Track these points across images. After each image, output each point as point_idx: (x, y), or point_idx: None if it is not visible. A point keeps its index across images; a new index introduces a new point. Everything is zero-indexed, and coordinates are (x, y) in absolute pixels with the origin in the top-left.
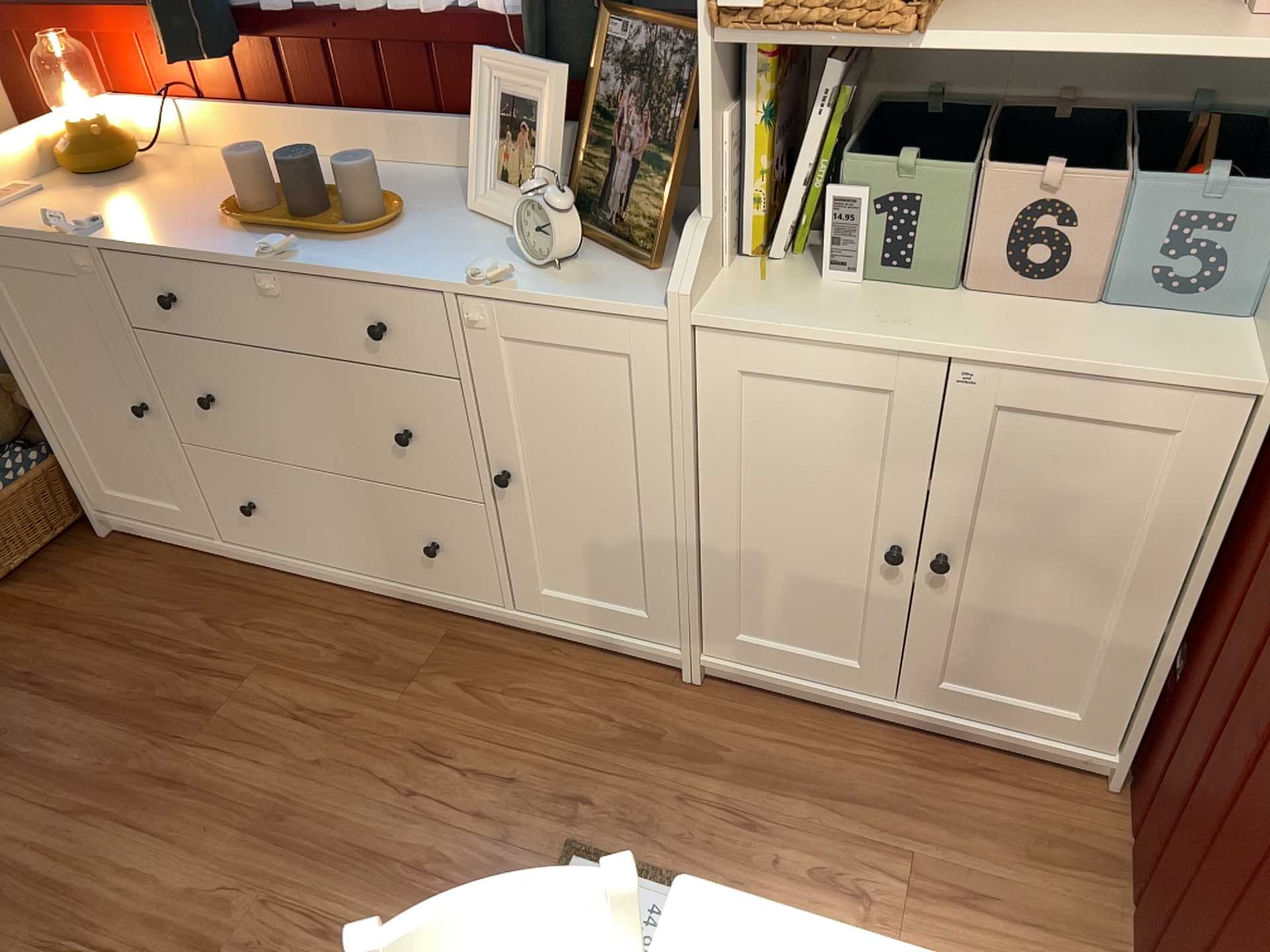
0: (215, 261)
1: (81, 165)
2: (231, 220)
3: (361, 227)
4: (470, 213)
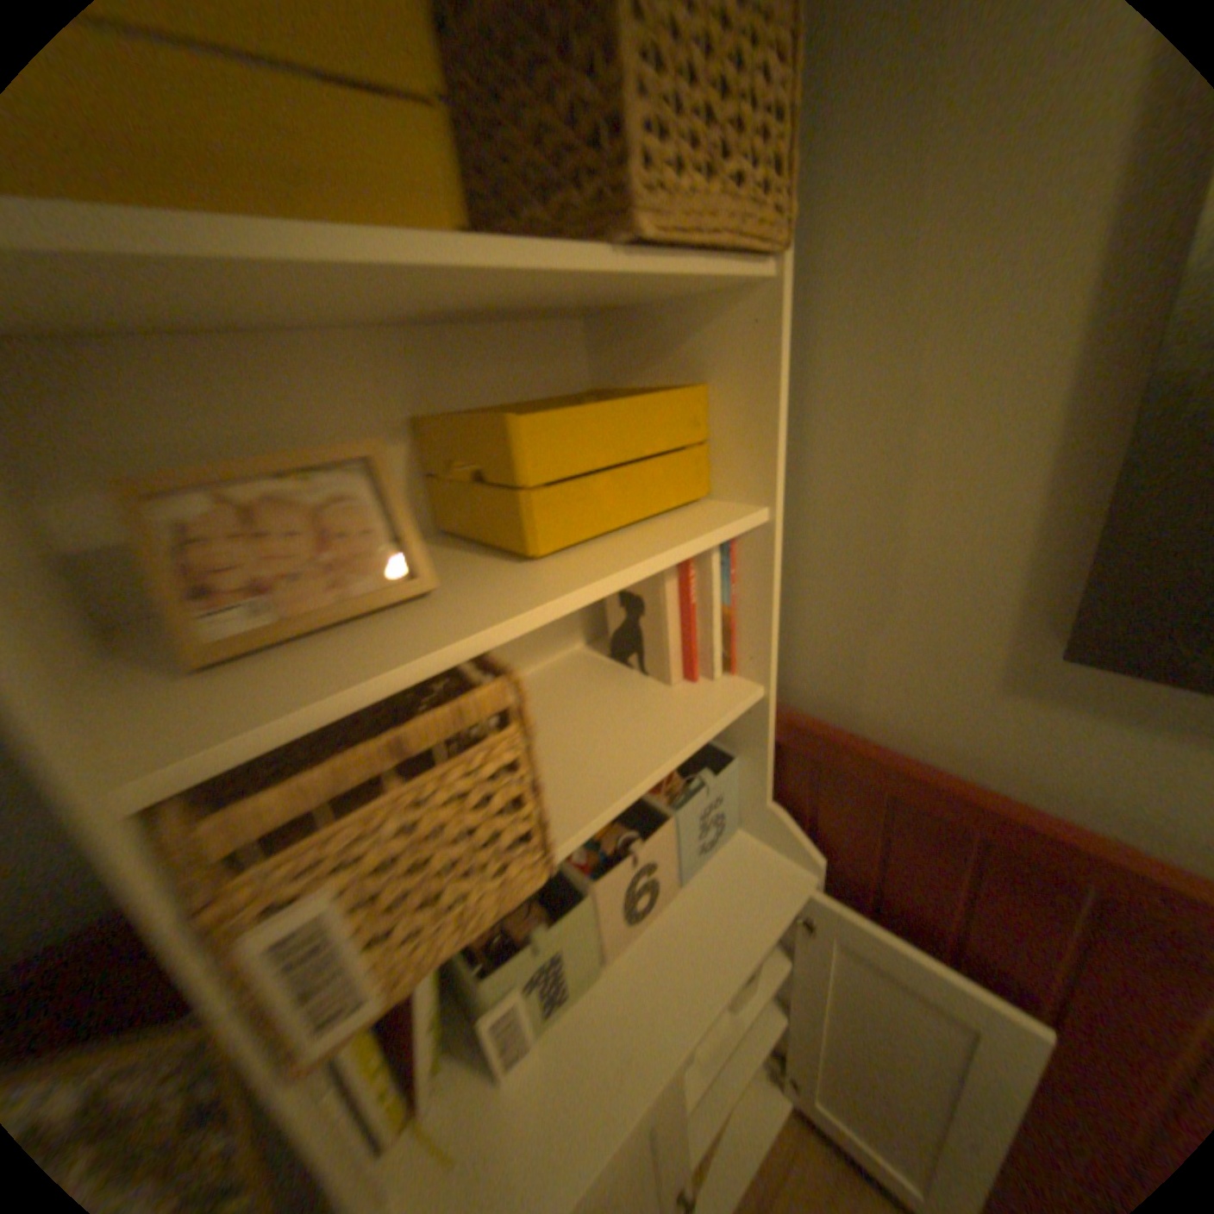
0: None
1: None
2: None
3: None
4: None
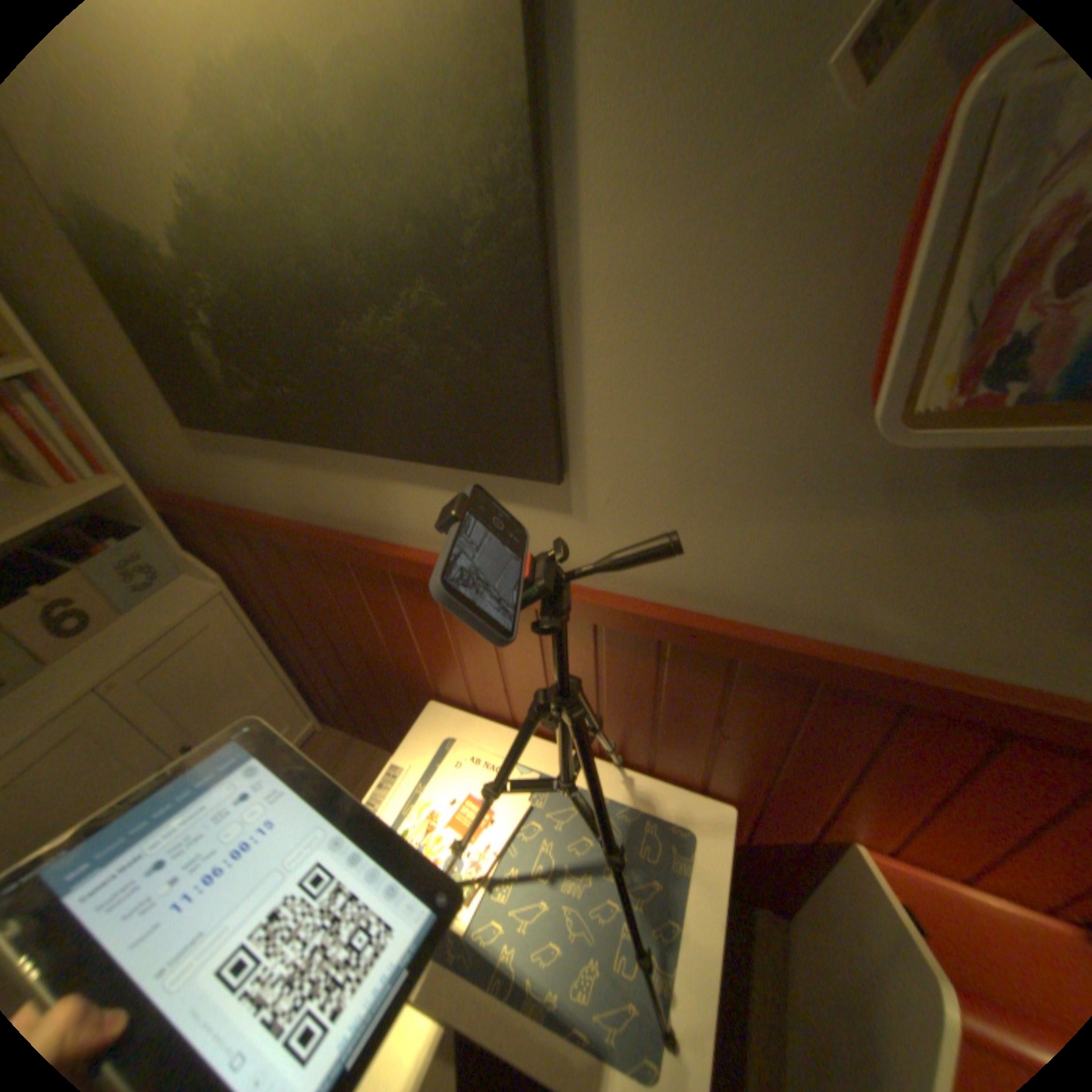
0: None
1: None
2: None
3: None
4: None
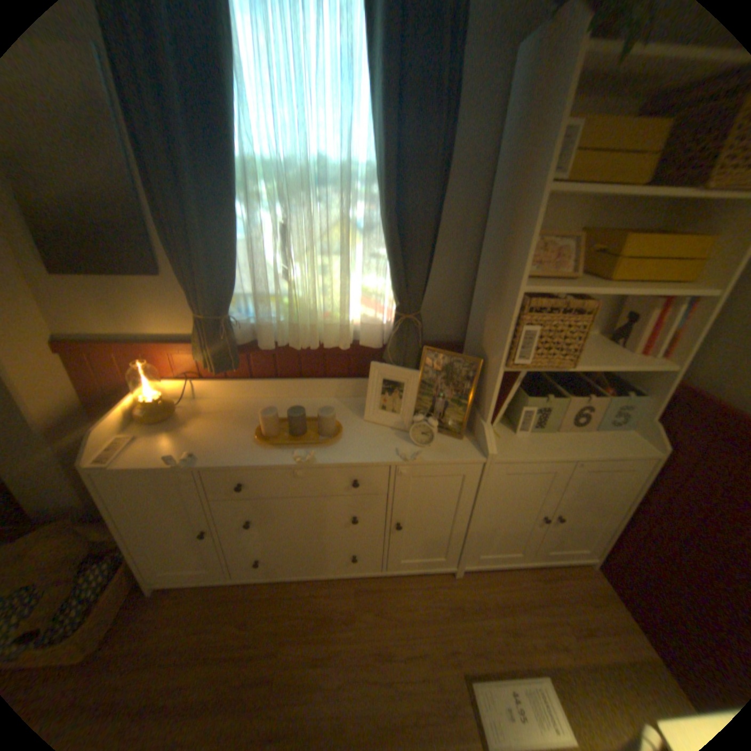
0: (270, 467)
1: (153, 421)
2: (261, 442)
3: (335, 440)
4: (365, 422)
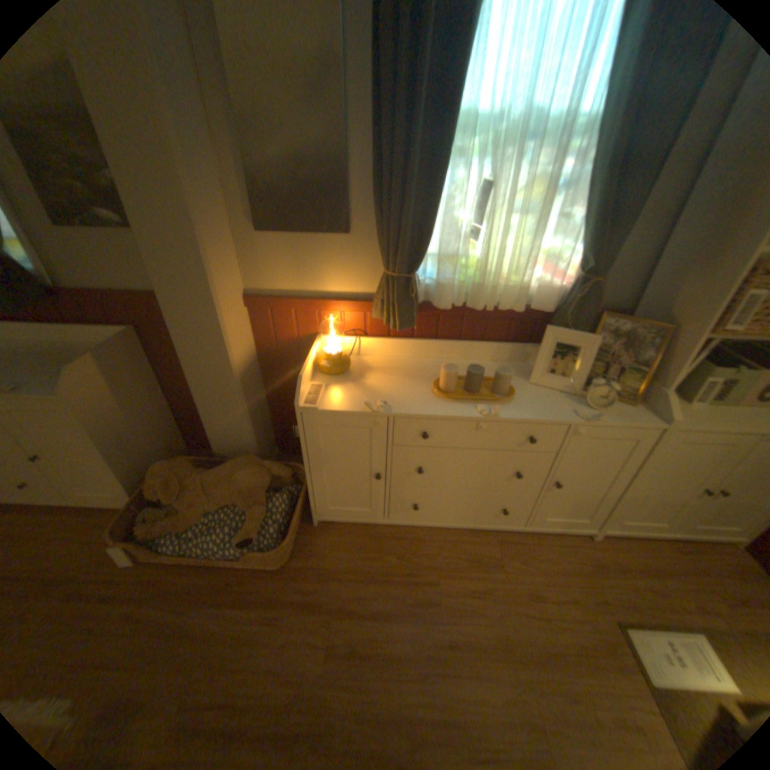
0: (456, 419)
1: (338, 372)
2: (440, 397)
3: (511, 398)
4: (530, 385)
